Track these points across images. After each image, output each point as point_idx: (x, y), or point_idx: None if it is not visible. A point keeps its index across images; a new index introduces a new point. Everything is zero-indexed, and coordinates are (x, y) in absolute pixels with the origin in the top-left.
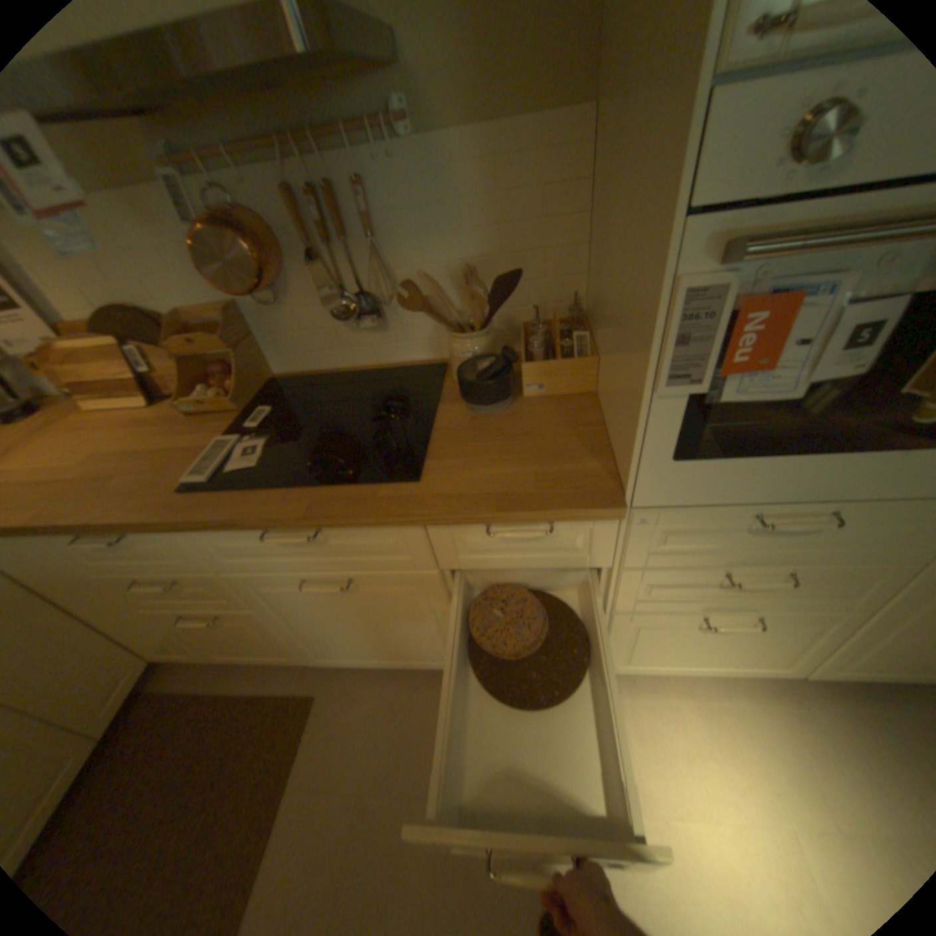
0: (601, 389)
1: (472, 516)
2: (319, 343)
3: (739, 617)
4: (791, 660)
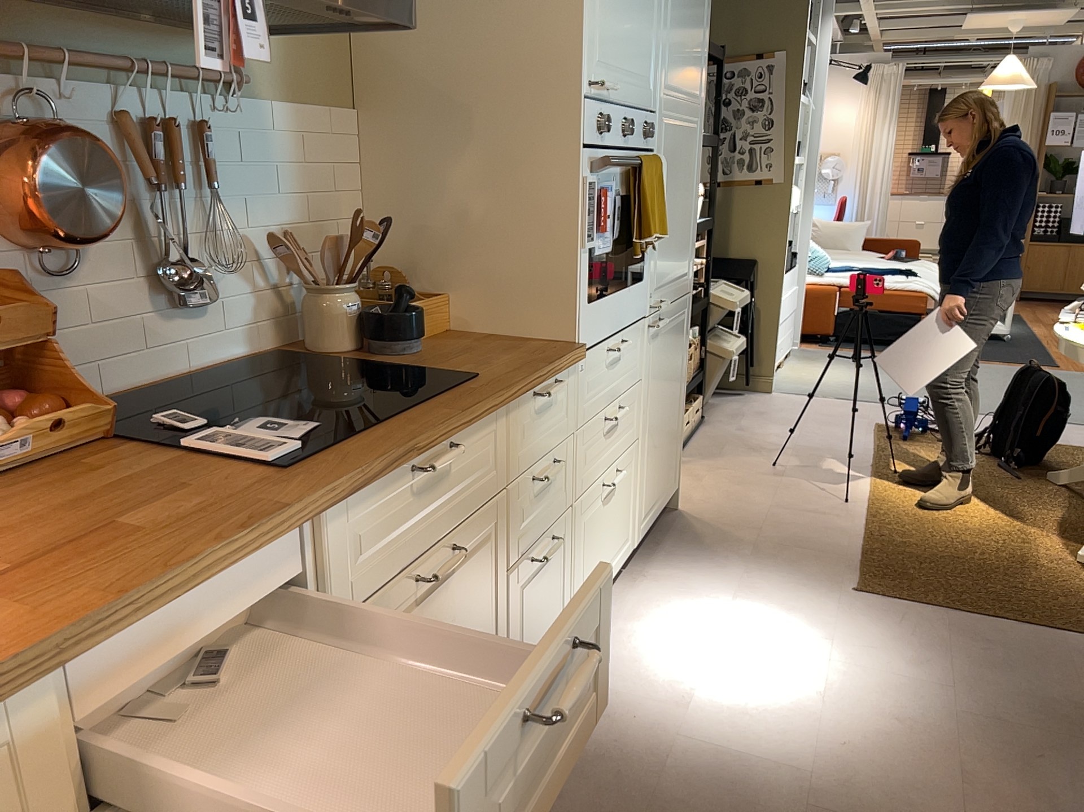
0: (454, 324)
1: (539, 375)
2: (112, 344)
3: (611, 473)
4: (628, 523)
